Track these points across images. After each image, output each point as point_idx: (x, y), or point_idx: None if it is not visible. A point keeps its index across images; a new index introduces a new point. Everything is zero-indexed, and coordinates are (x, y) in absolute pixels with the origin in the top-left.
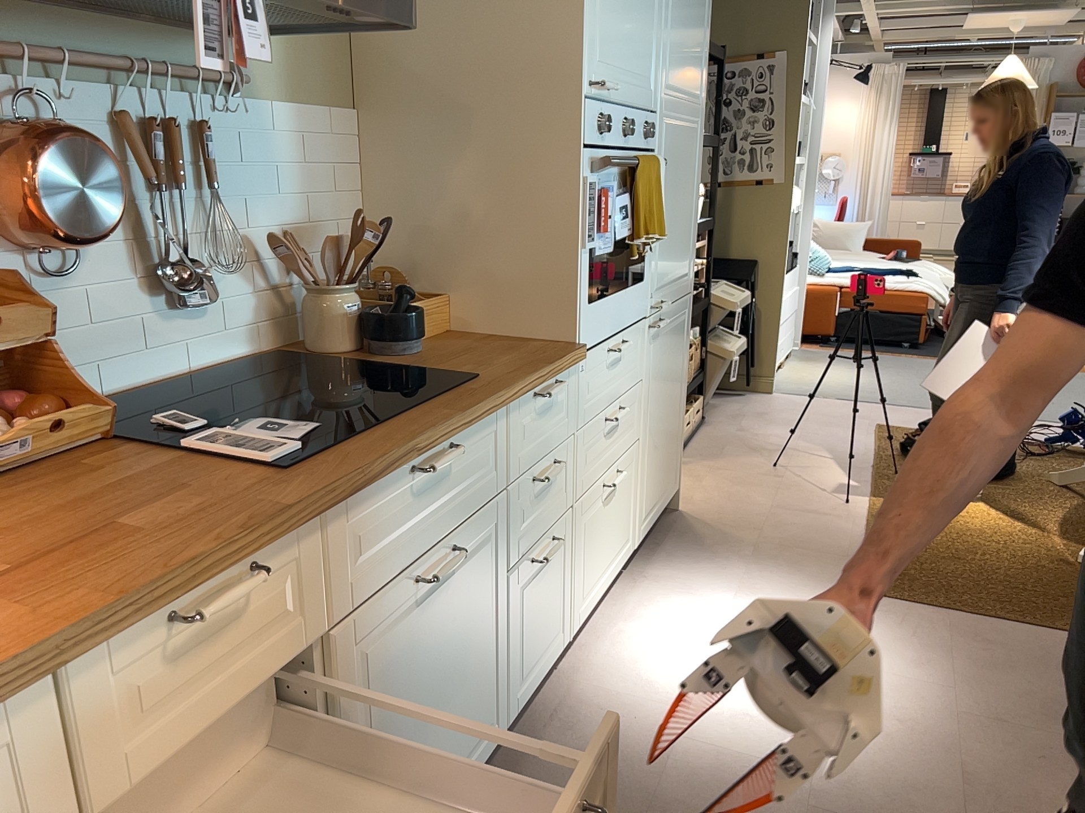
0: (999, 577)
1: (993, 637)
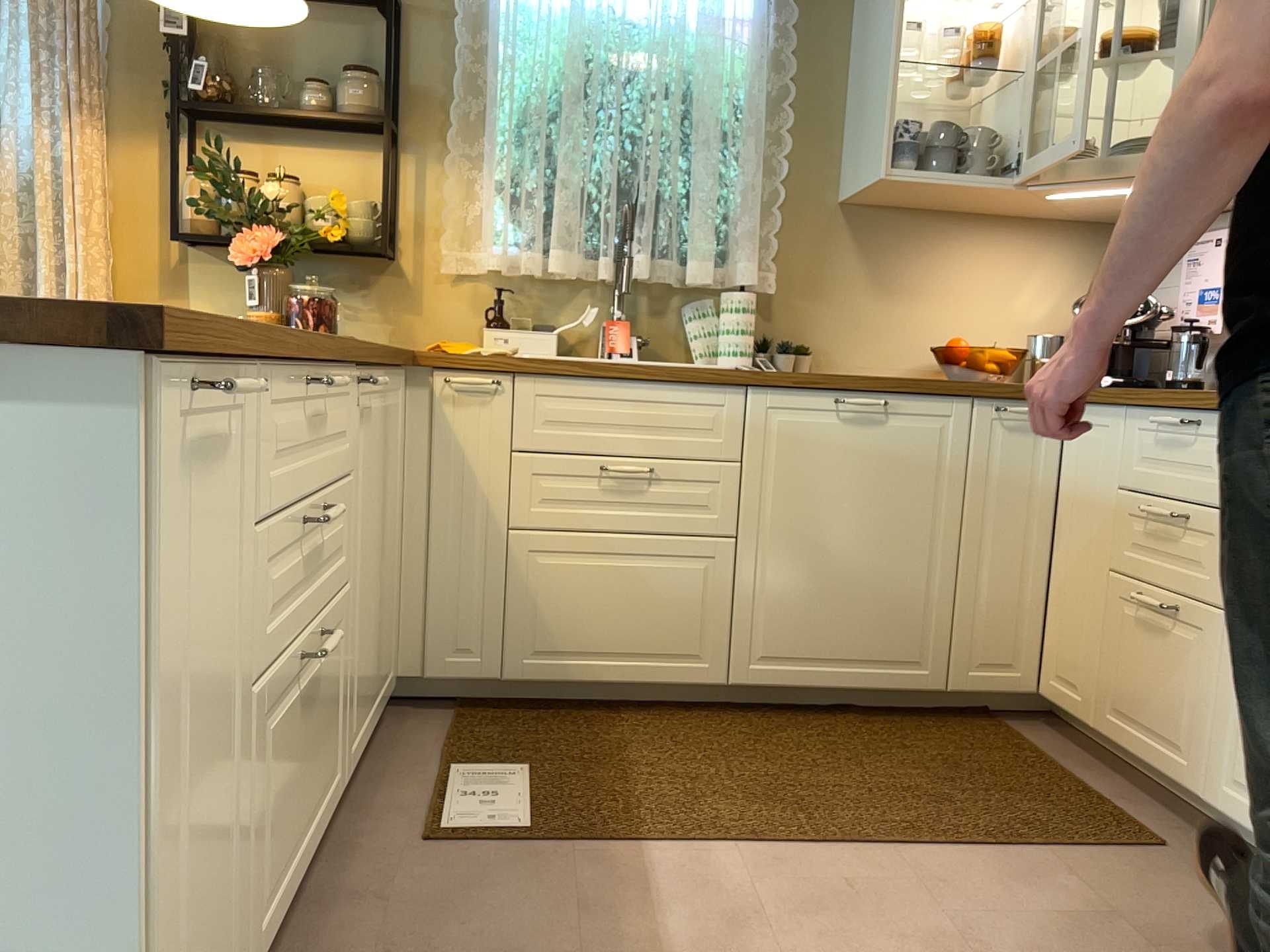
0: None
1: None
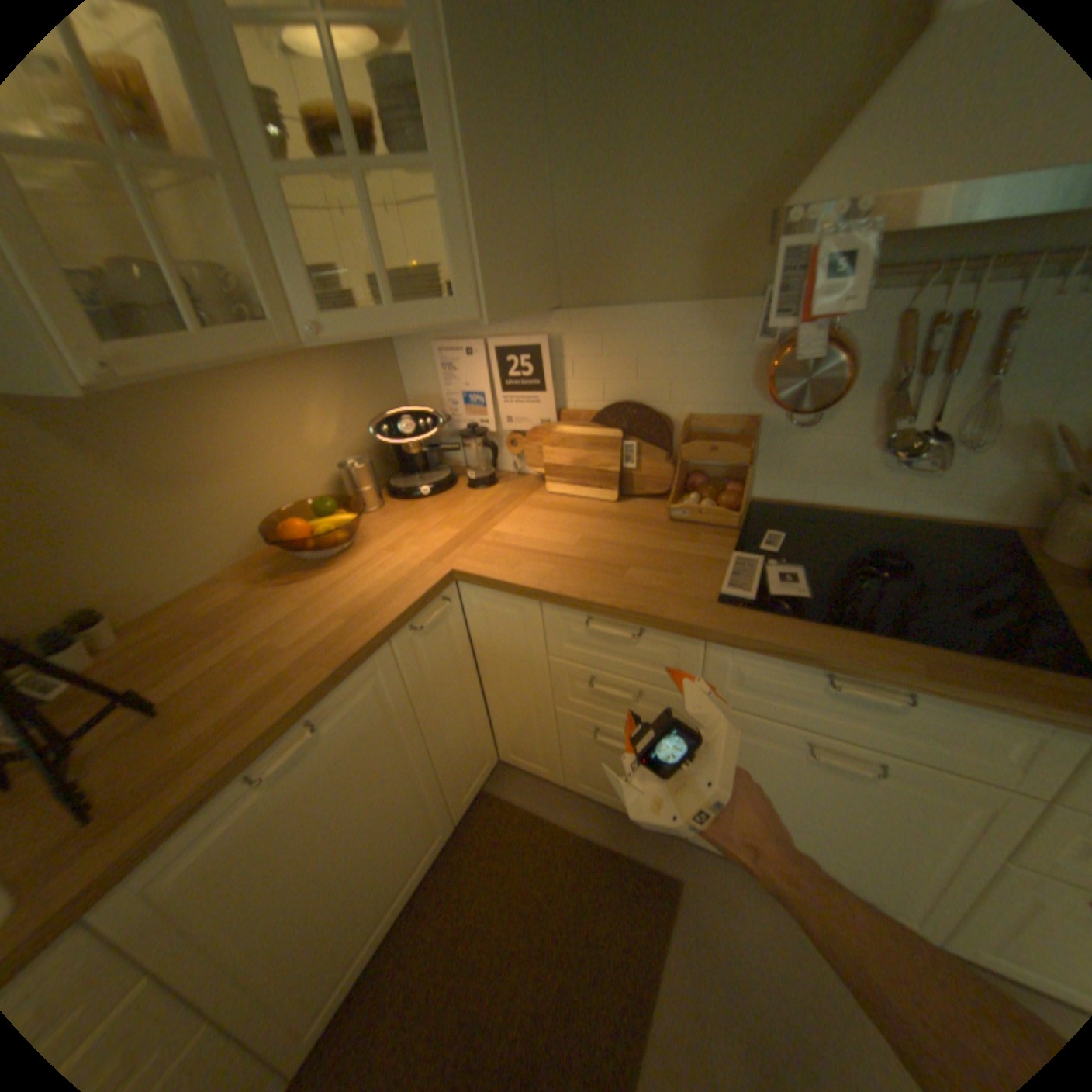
0: None
1: None
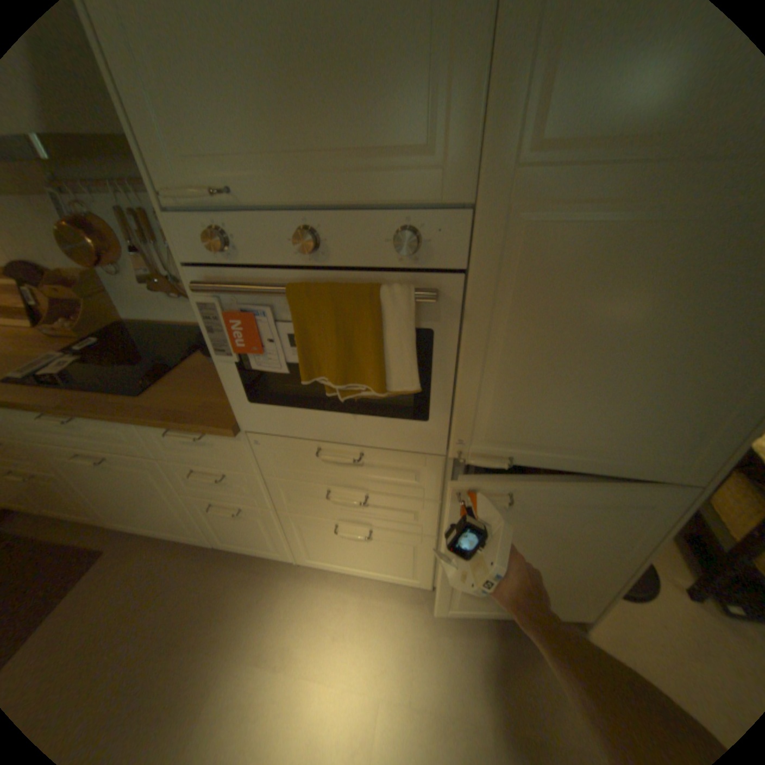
0: None
1: None
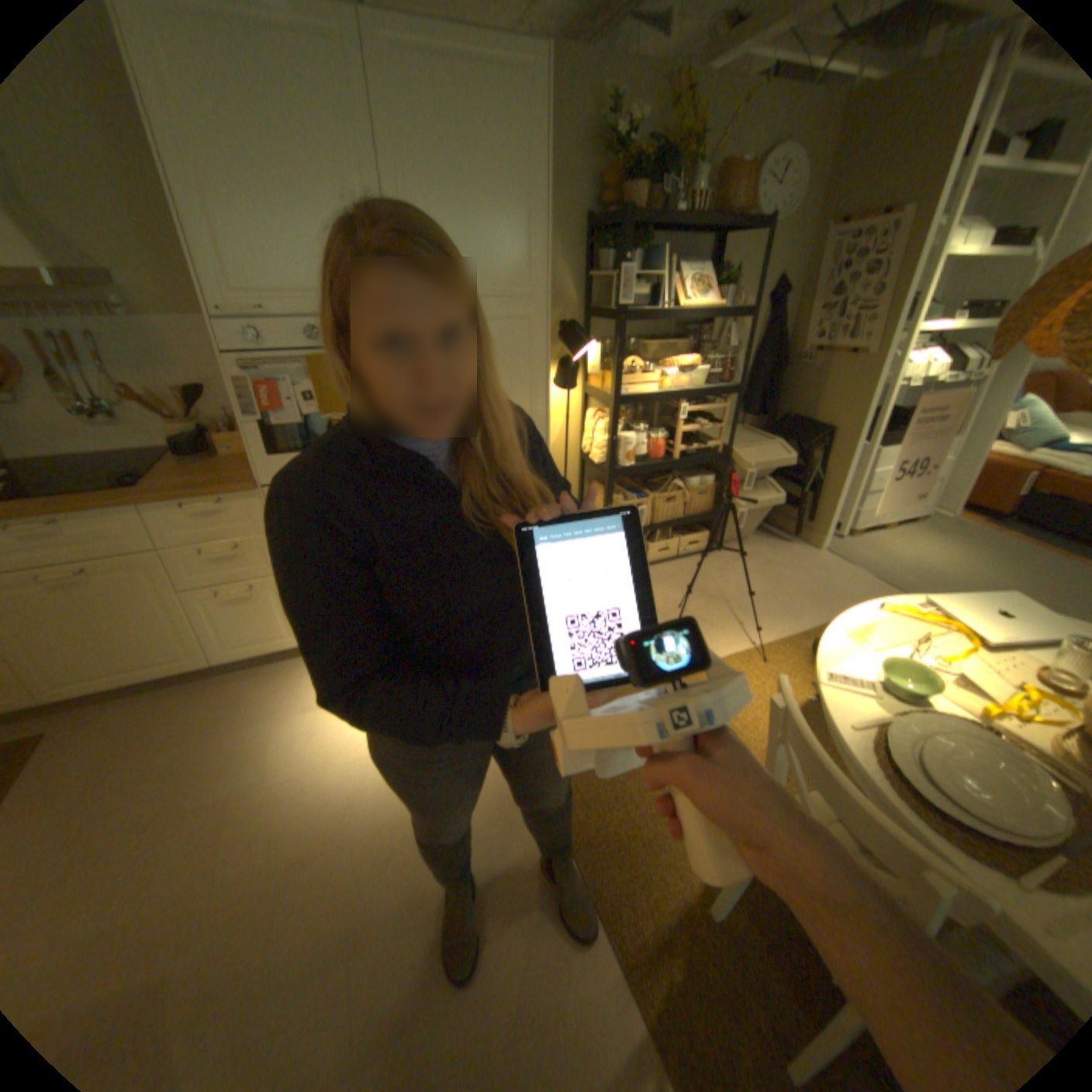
0: (634, 791)
1: (520, 820)
